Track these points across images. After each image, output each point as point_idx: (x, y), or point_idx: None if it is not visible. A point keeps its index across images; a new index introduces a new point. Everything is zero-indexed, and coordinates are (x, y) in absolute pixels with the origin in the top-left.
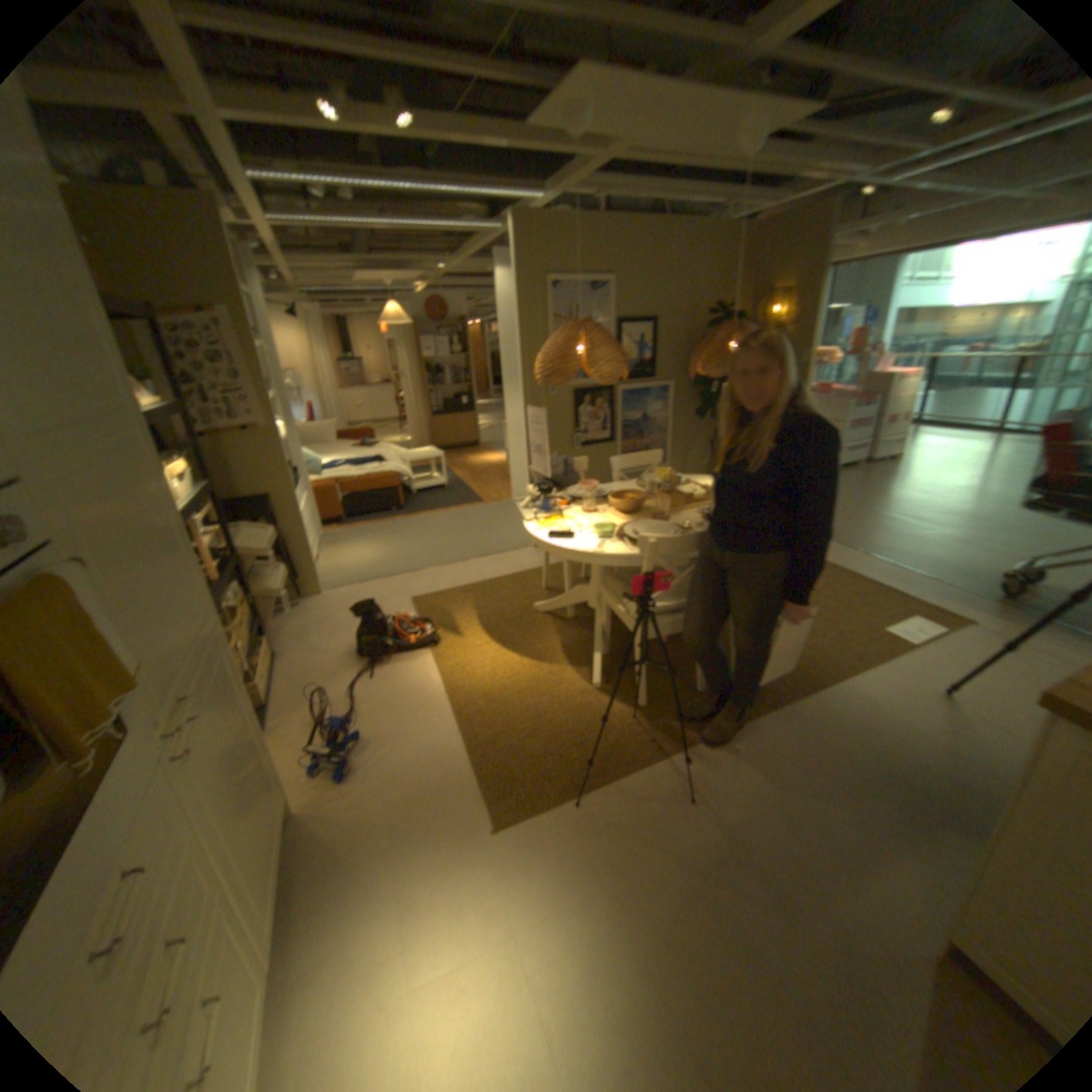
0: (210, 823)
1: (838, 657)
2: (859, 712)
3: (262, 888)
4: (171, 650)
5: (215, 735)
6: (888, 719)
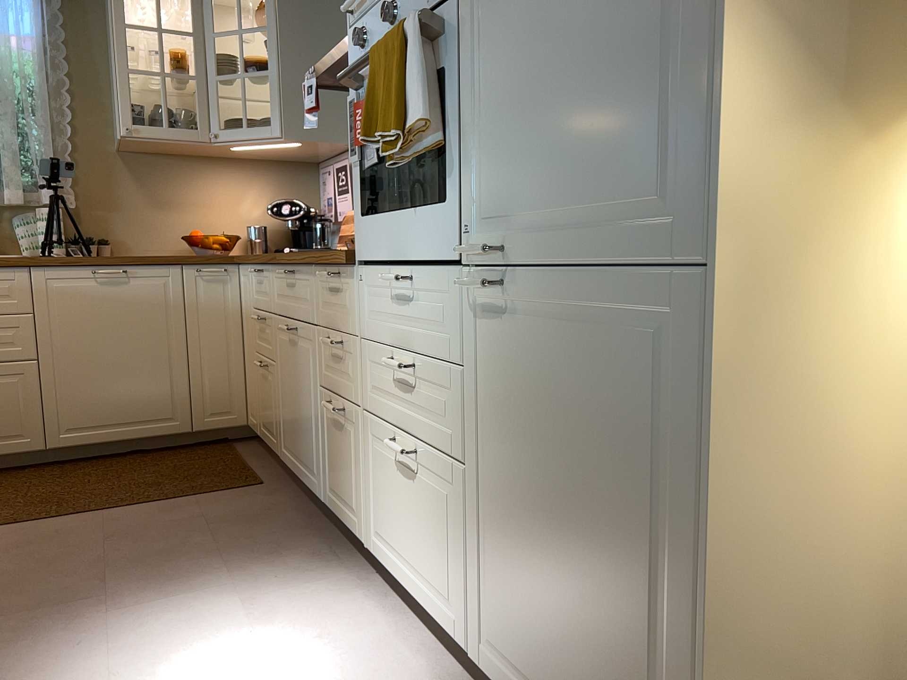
0: (488, 415)
1: None
2: None
3: (519, 648)
4: (540, 182)
5: (554, 378)
6: None
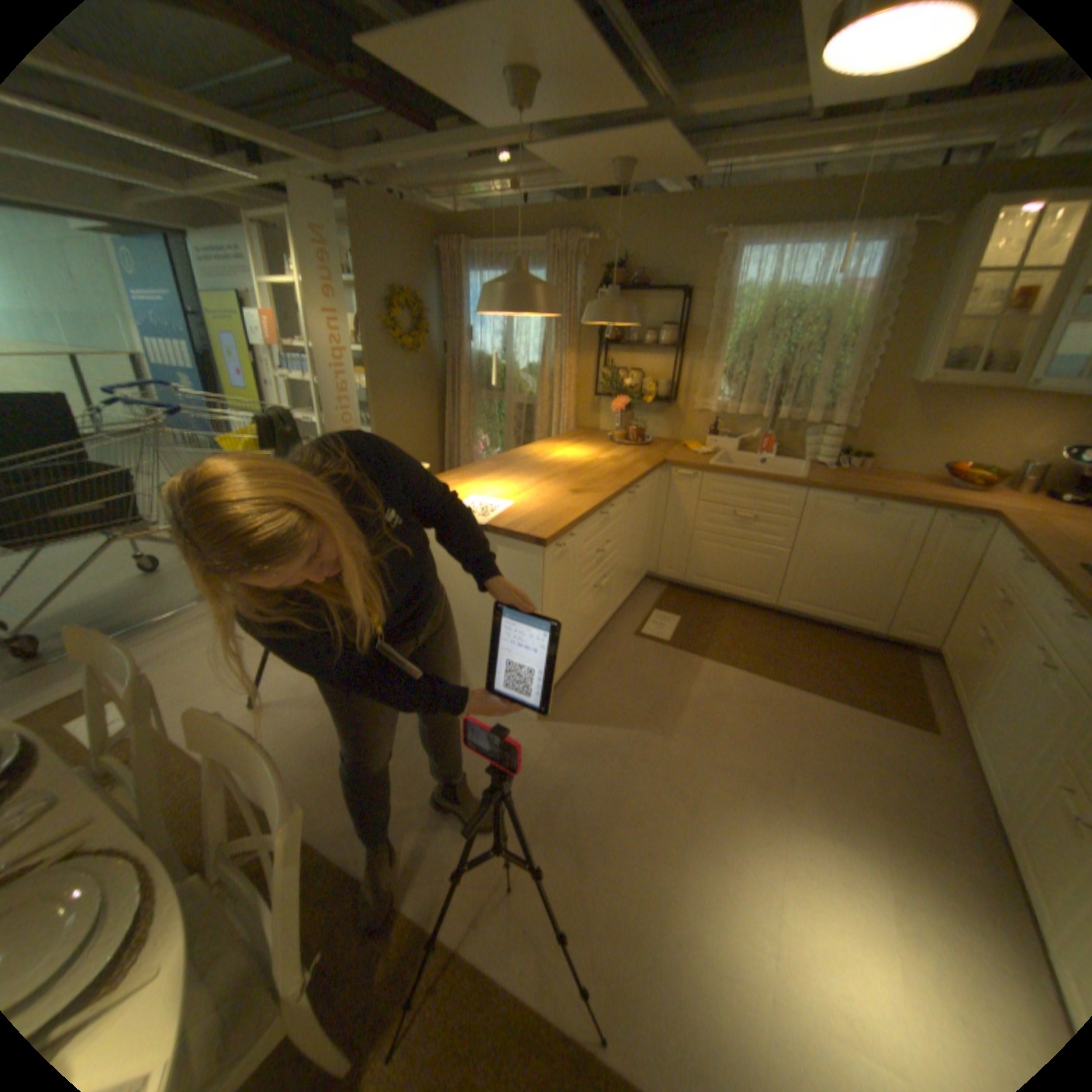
0: None
1: (166, 799)
2: (293, 770)
3: None
4: None
5: None
6: (301, 748)
